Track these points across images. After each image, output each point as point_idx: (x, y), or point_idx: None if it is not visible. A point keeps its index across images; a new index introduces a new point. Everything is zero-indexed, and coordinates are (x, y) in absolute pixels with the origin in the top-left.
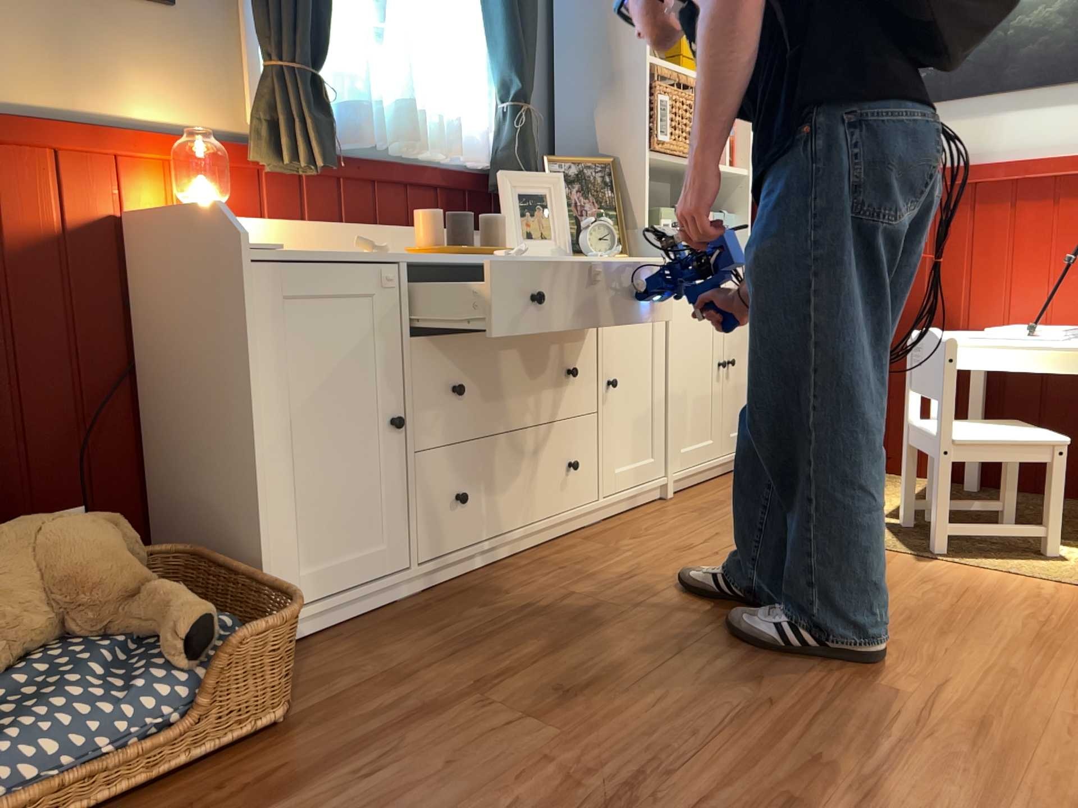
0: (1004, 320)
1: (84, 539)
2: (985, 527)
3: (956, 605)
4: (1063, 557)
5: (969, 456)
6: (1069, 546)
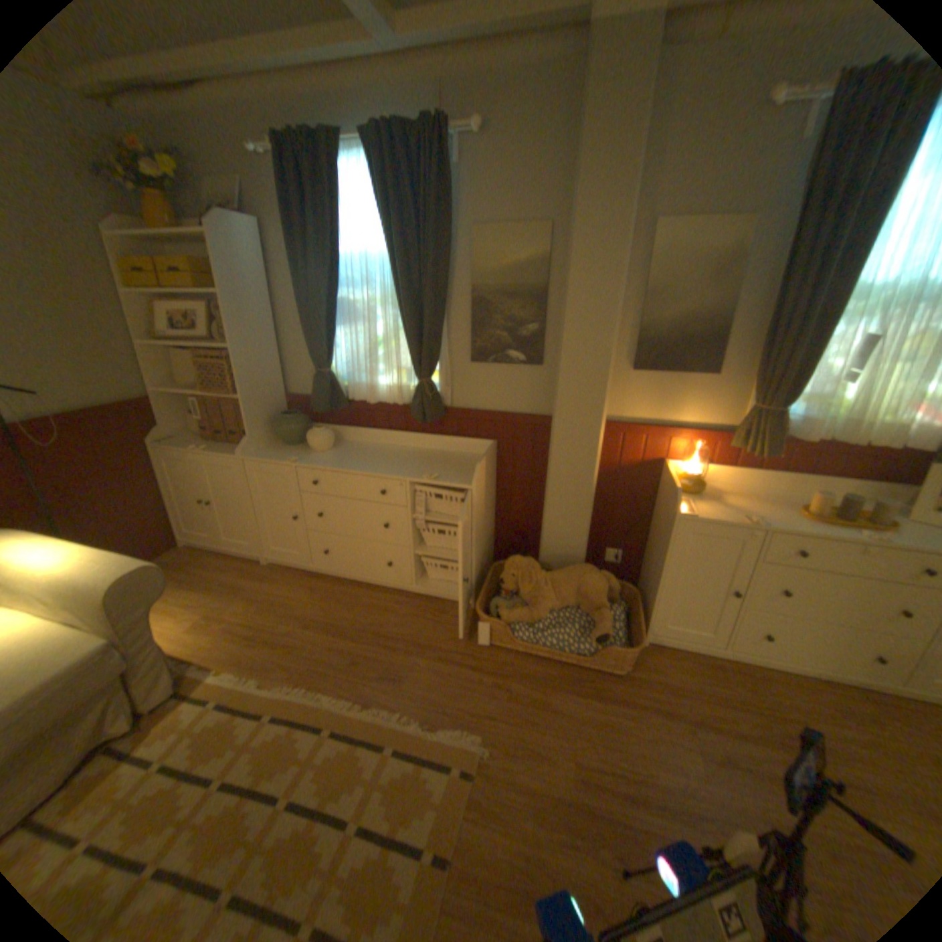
0: None
1: (592, 585)
2: None
3: None
4: None
5: None
6: None
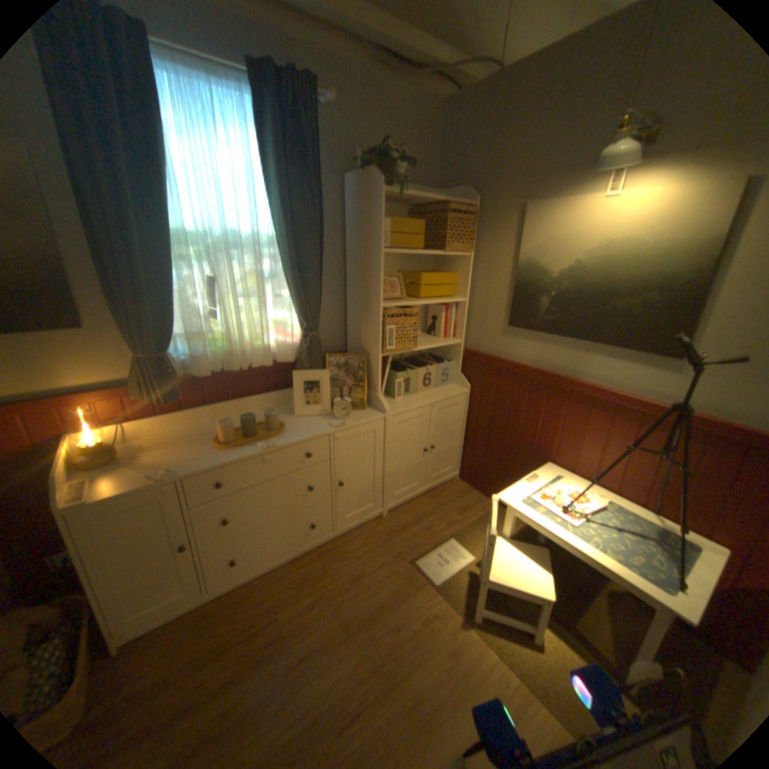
0: (575, 468)
1: None
2: (503, 622)
3: (449, 696)
4: (544, 650)
5: (498, 590)
6: (555, 635)
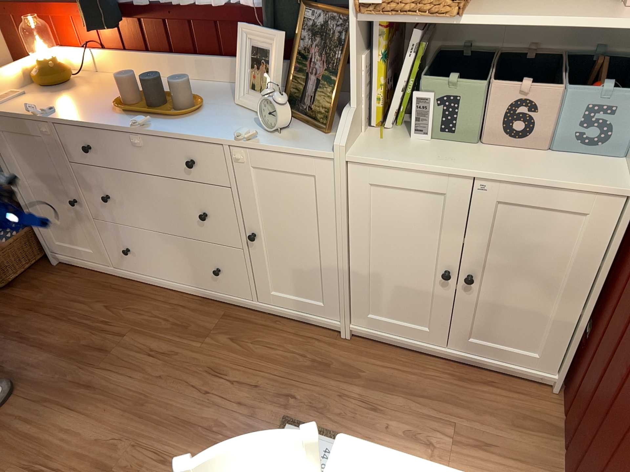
0: None
1: None
2: None
3: None
4: None
5: None
6: None
